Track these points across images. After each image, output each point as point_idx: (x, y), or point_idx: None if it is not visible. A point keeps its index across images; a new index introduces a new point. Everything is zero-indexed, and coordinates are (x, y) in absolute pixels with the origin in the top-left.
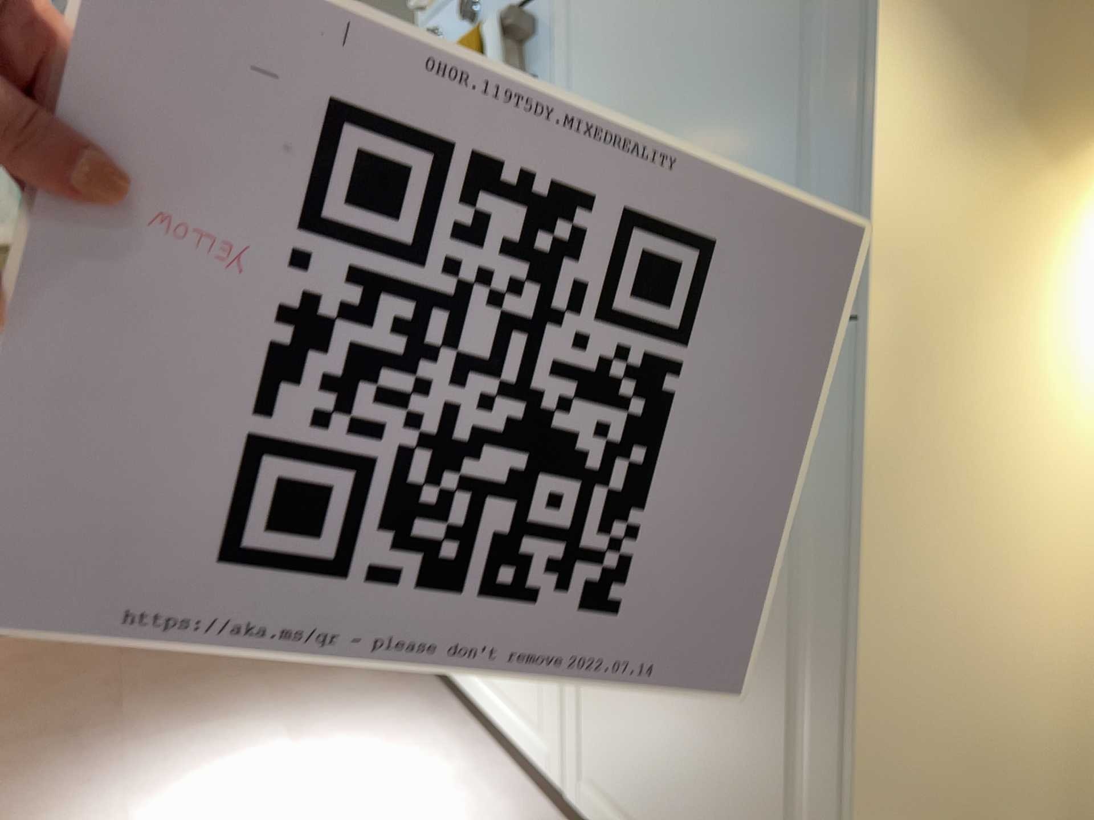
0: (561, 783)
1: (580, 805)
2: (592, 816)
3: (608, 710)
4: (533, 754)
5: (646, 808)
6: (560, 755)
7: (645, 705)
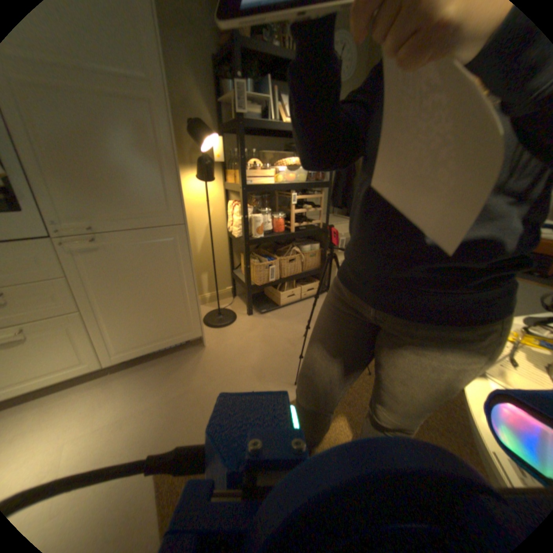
0: (91, 368)
1: (105, 364)
2: (112, 362)
3: (113, 332)
4: (69, 375)
5: (136, 340)
6: (88, 362)
7: (130, 320)
